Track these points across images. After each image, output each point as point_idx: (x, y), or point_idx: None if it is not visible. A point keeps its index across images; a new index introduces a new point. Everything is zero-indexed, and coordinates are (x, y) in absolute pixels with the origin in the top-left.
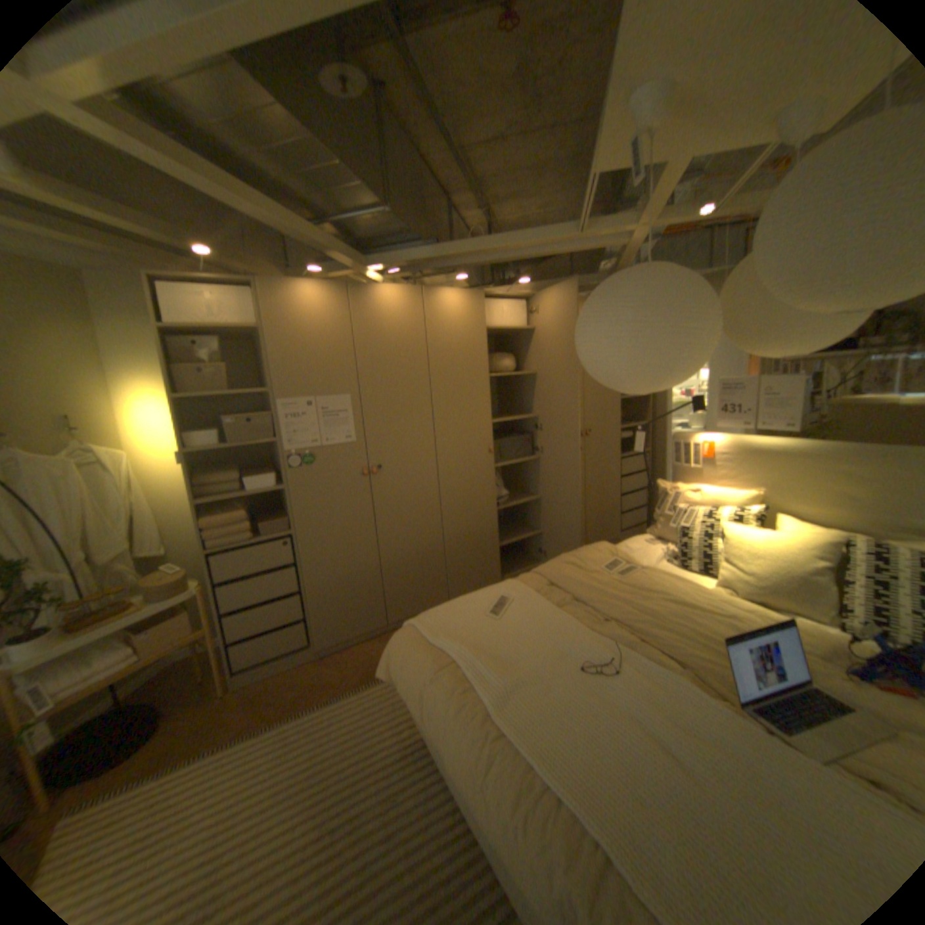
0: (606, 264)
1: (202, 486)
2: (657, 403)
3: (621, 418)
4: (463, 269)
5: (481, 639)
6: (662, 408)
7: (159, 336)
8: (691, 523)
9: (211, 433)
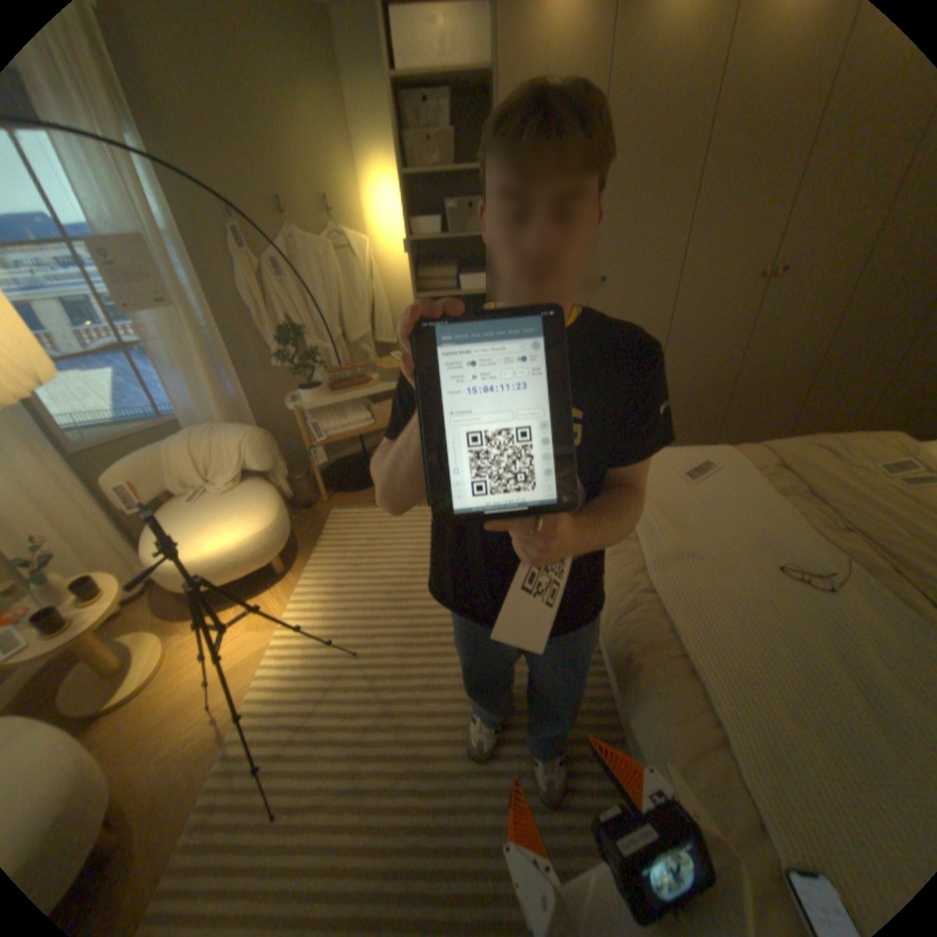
0: None
1: (424, 280)
2: None
3: None
4: None
5: (664, 497)
6: None
7: (392, 91)
8: None
9: (434, 220)
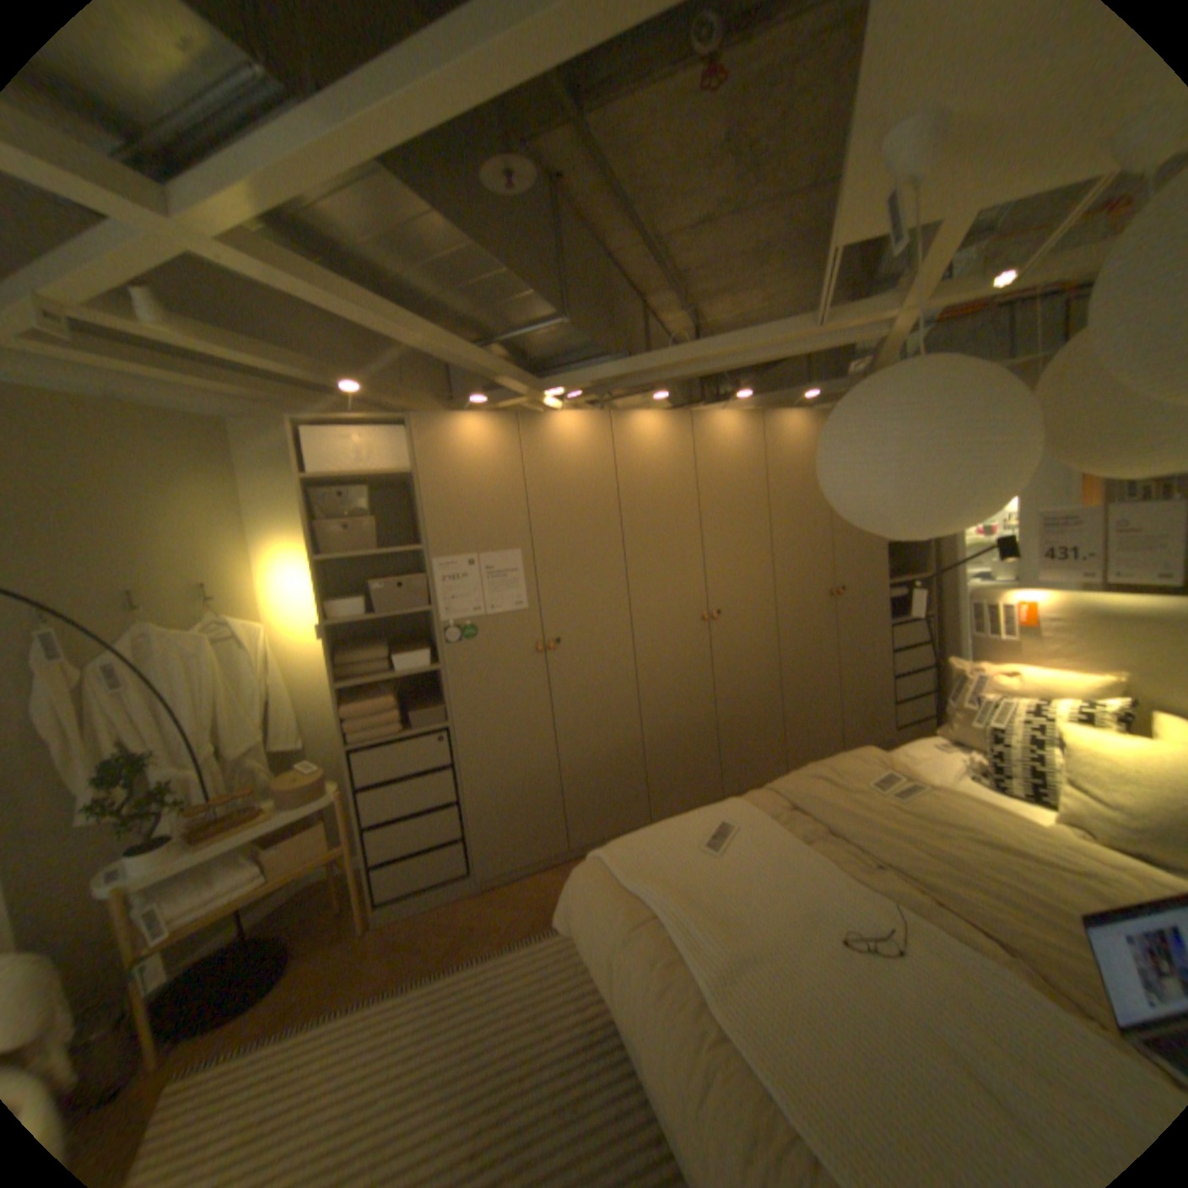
0: (858, 364)
1: (345, 665)
2: (944, 547)
3: (890, 570)
4: (663, 385)
5: (694, 886)
6: (951, 554)
7: (303, 488)
8: (1009, 724)
9: (357, 601)
